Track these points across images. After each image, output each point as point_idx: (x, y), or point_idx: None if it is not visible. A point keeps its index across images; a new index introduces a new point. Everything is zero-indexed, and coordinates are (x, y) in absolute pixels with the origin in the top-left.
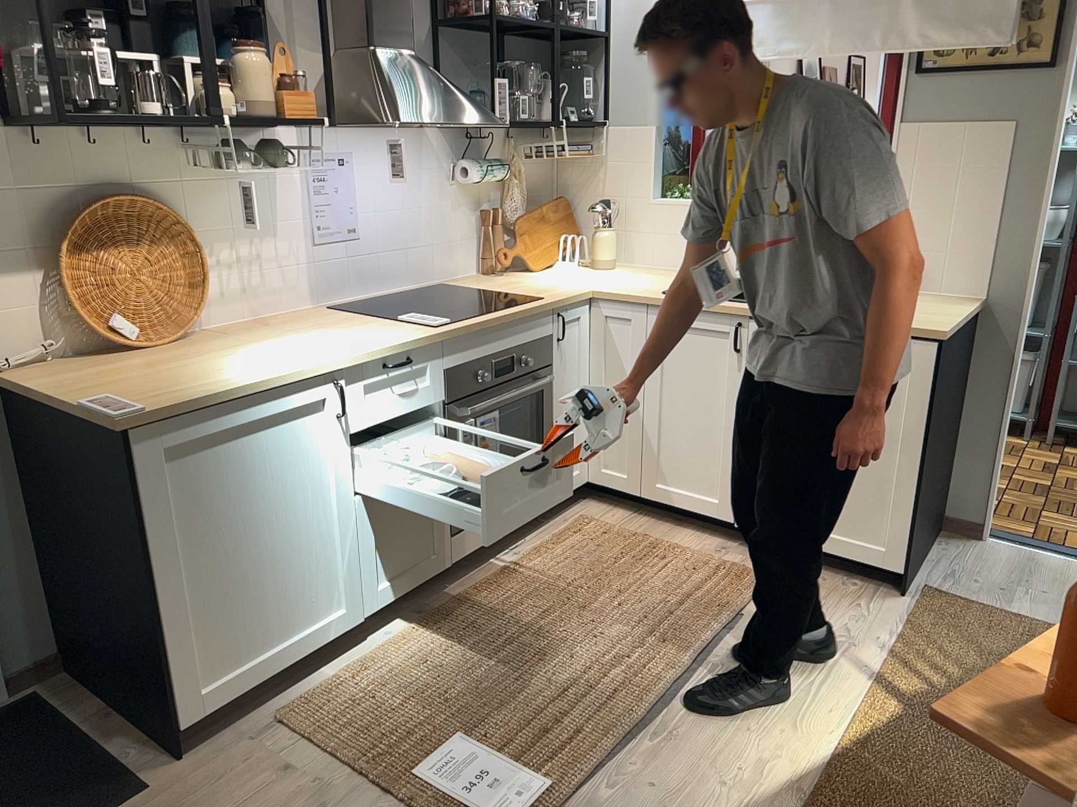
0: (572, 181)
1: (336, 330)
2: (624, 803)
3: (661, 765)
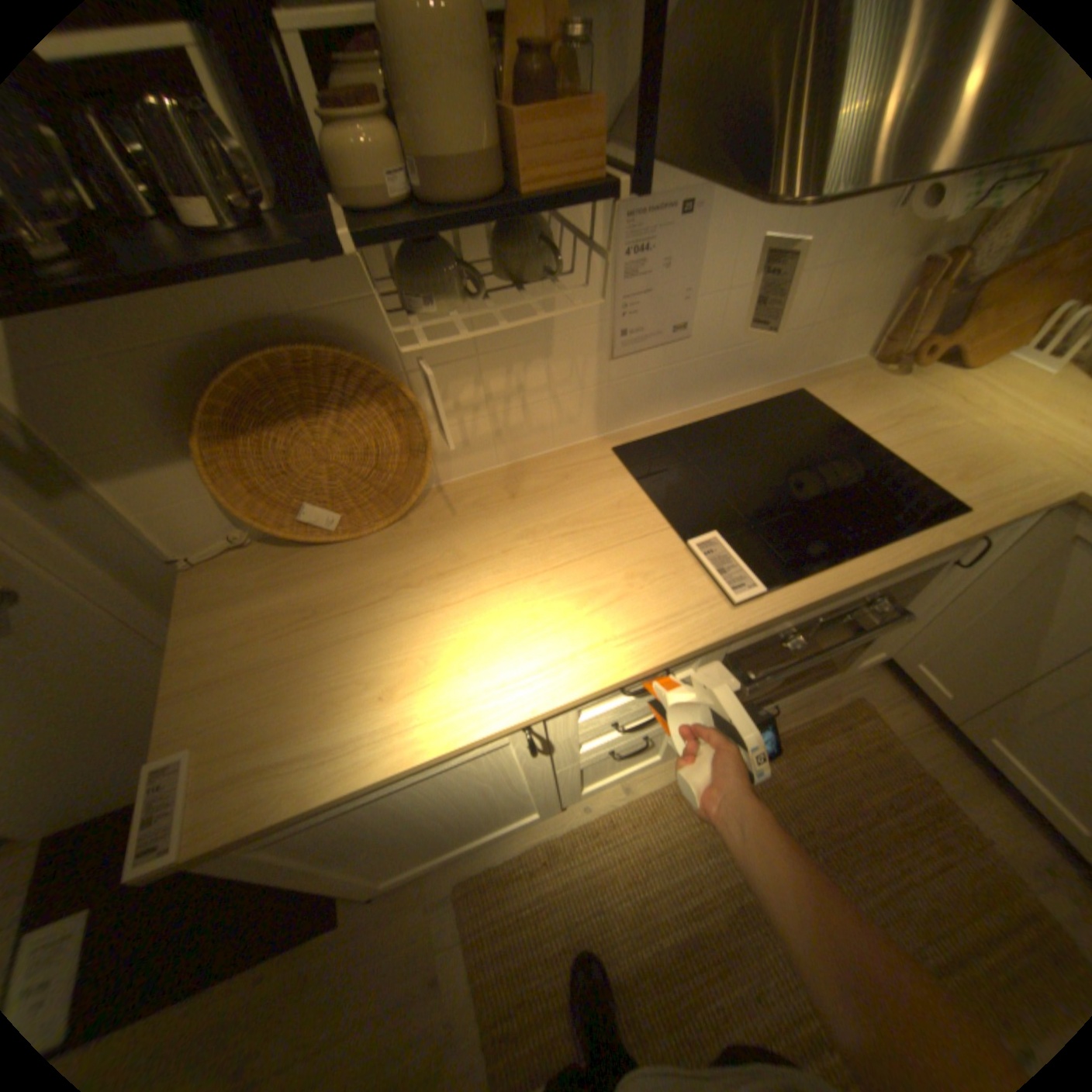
0: None
1: (587, 548)
2: None
3: None
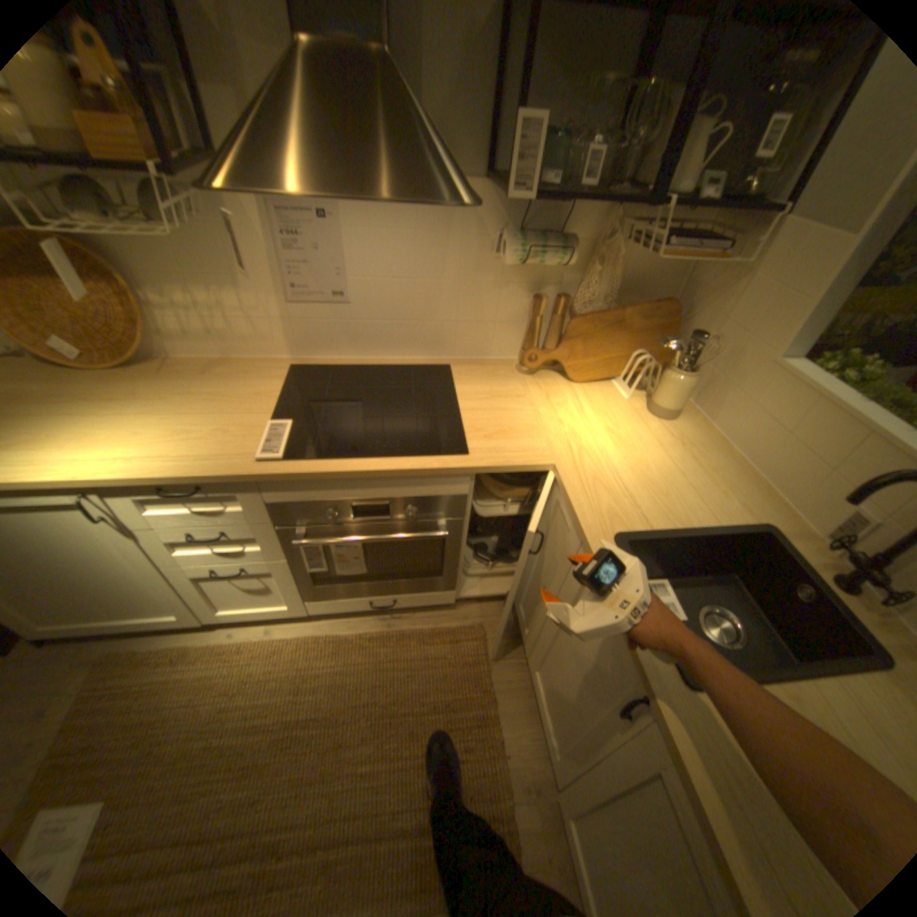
0: (705, 280)
1: (209, 411)
2: None
3: None
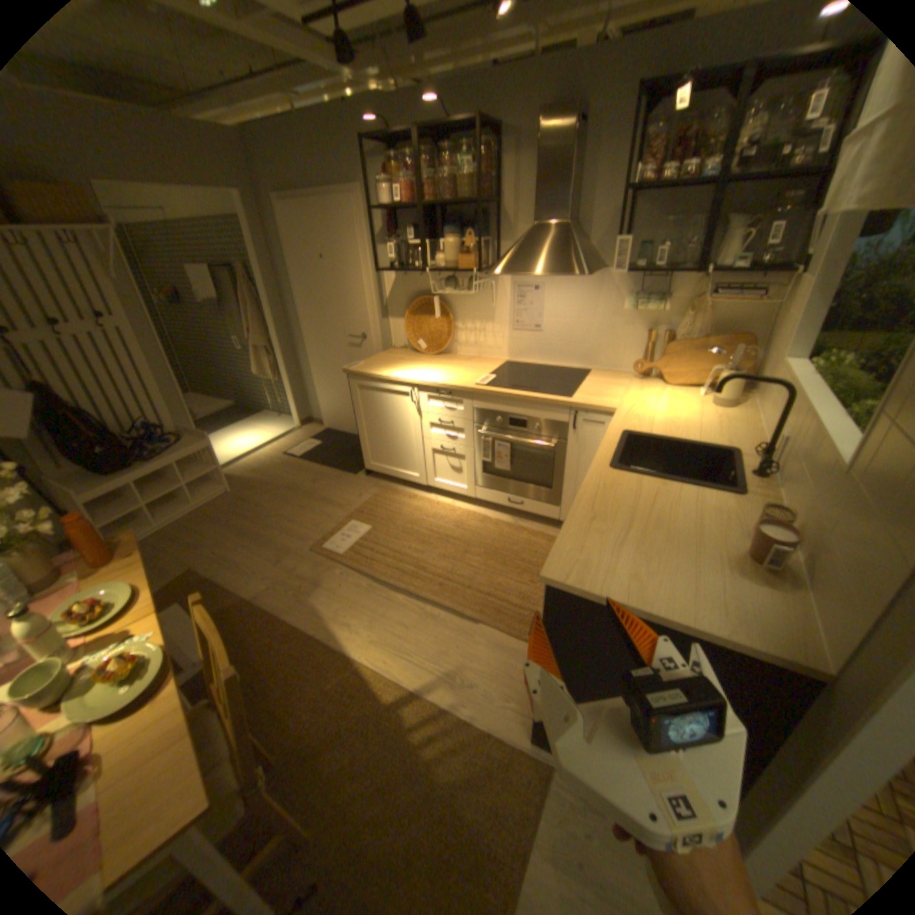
0: (778, 321)
1: (464, 371)
2: (332, 577)
3: (351, 587)
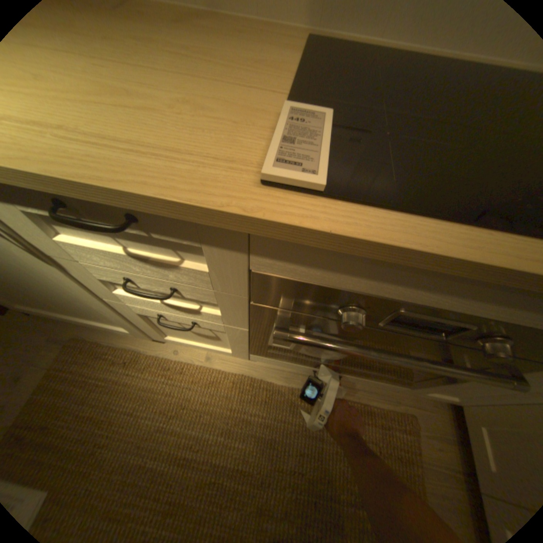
0: None
1: (178, 65)
2: None
3: None
